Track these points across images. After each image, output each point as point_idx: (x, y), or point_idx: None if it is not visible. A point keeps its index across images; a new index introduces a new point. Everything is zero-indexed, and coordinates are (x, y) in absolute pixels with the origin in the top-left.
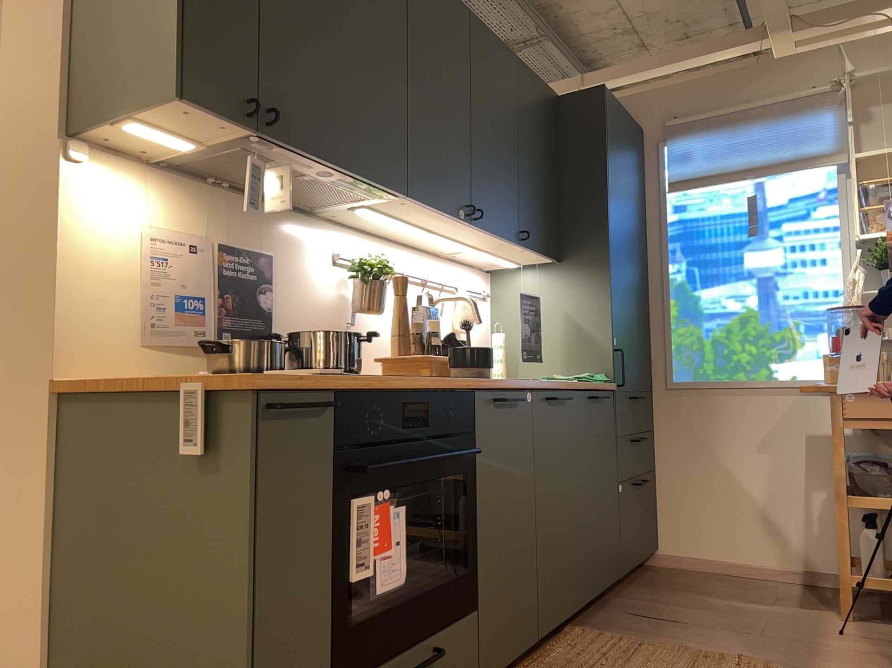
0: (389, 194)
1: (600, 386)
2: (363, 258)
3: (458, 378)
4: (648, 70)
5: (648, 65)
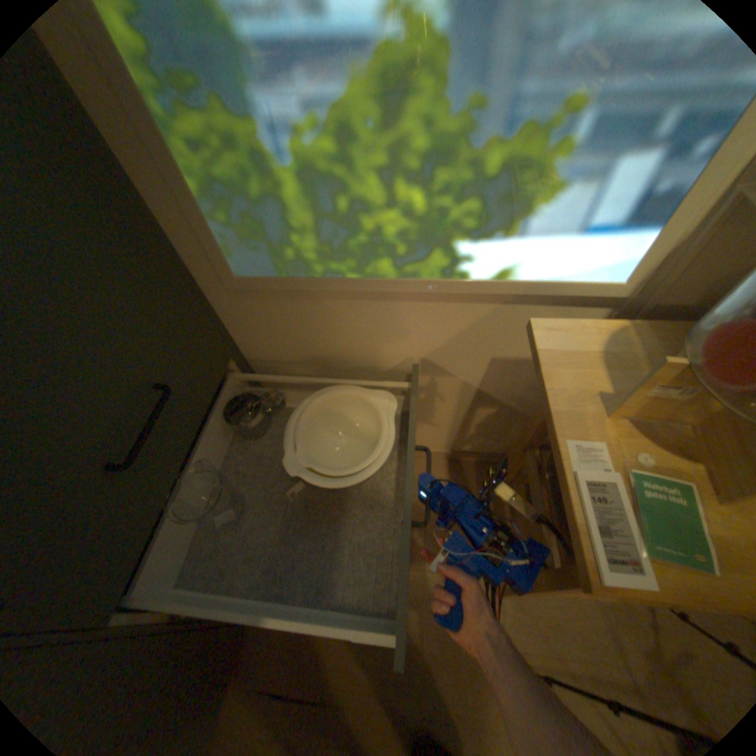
0: None
1: None
2: None
3: None
4: None
5: None
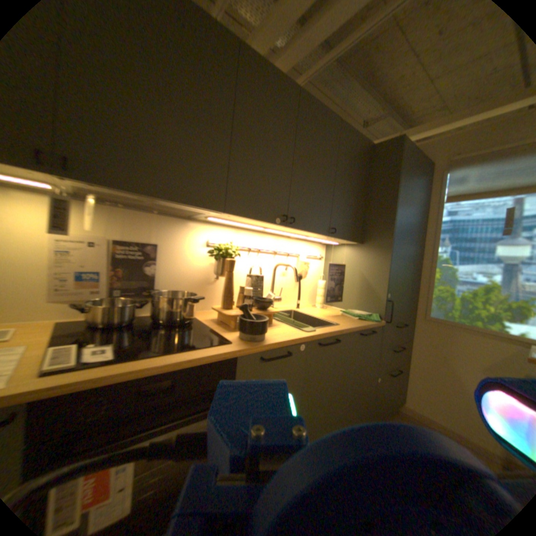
0: (213, 211)
1: (370, 324)
2: (219, 244)
3: (226, 345)
4: (445, 123)
5: (445, 119)
